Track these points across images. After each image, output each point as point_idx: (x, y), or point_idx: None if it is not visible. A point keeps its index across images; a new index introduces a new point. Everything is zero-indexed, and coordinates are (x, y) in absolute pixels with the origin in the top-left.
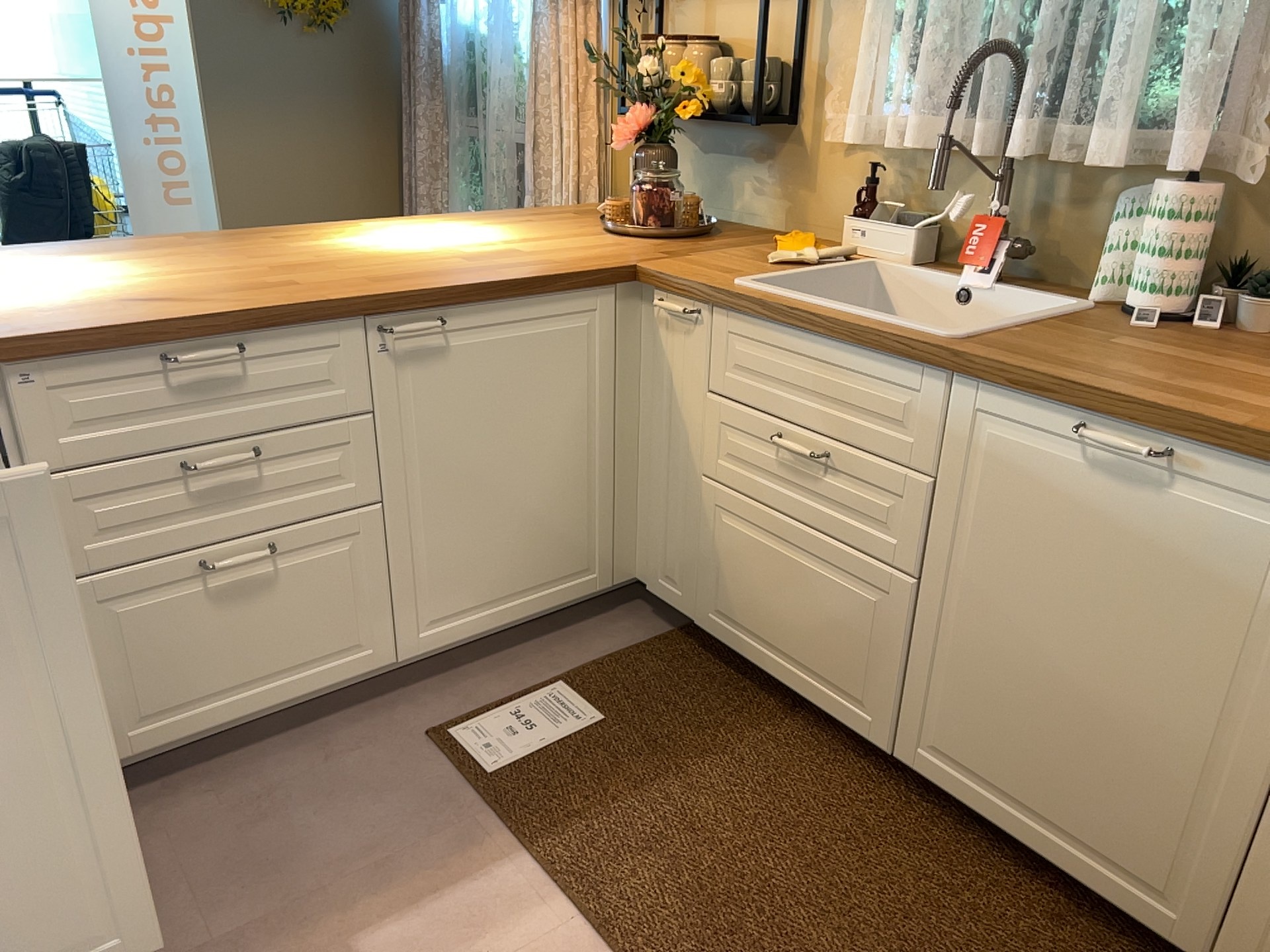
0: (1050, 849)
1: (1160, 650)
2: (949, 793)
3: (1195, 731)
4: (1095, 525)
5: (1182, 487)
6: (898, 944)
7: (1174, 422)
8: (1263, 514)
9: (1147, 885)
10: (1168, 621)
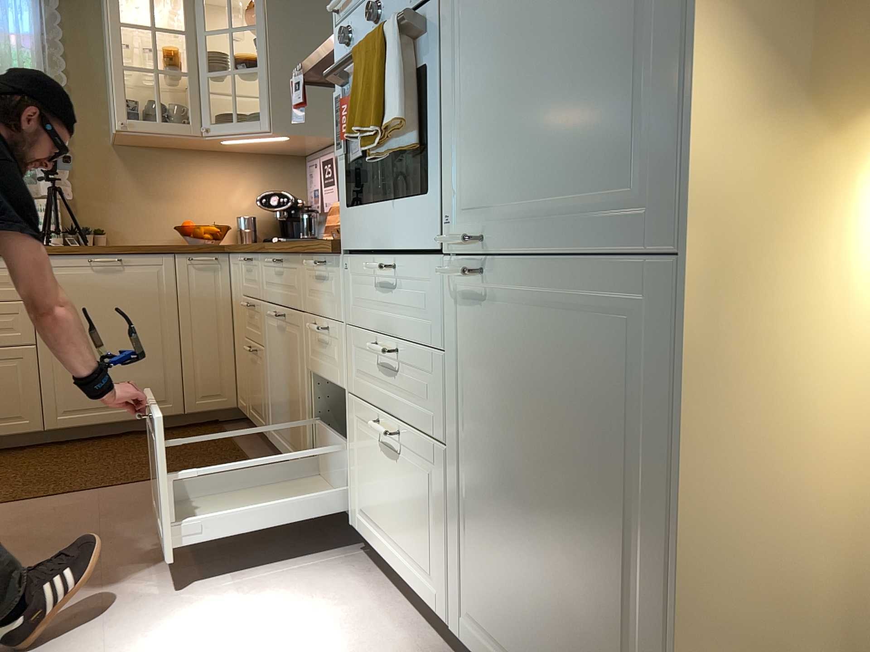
0: (126, 415)
1: (138, 321)
2: (78, 426)
3: (156, 340)
4: (104, 291)
5: (127, 269)
6: (108, 458)
7: (120, 249)
8: (151, 268)
9: (160, 401)
10: (137, 311)
